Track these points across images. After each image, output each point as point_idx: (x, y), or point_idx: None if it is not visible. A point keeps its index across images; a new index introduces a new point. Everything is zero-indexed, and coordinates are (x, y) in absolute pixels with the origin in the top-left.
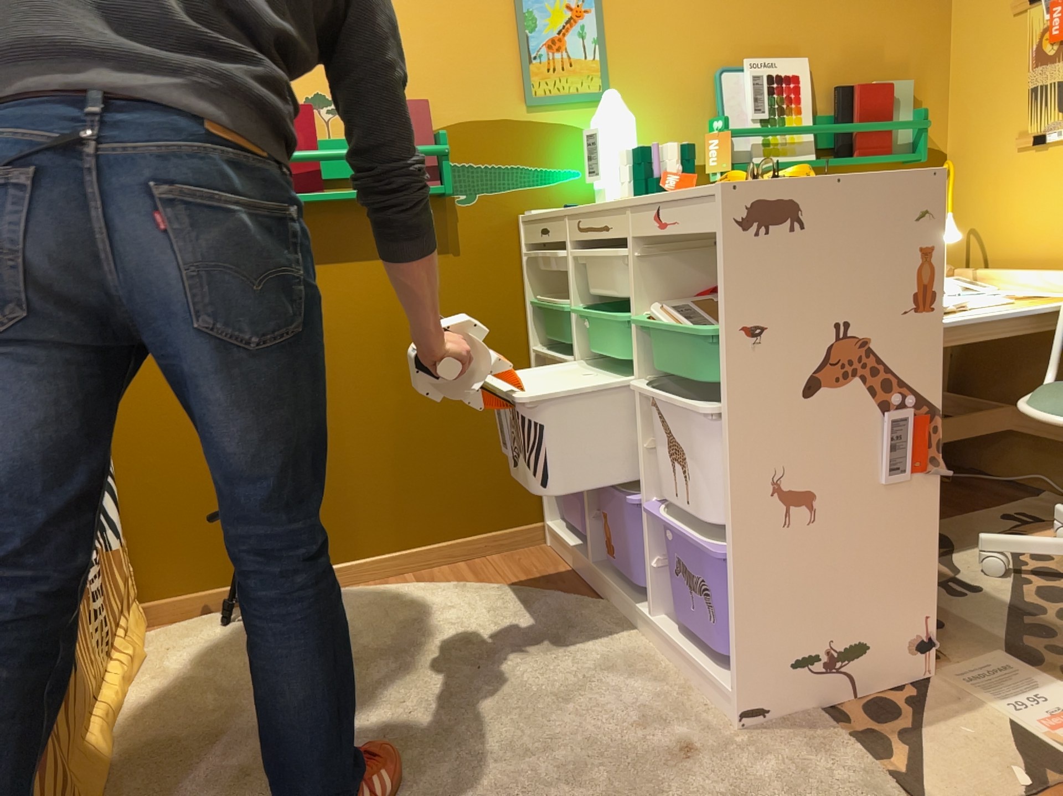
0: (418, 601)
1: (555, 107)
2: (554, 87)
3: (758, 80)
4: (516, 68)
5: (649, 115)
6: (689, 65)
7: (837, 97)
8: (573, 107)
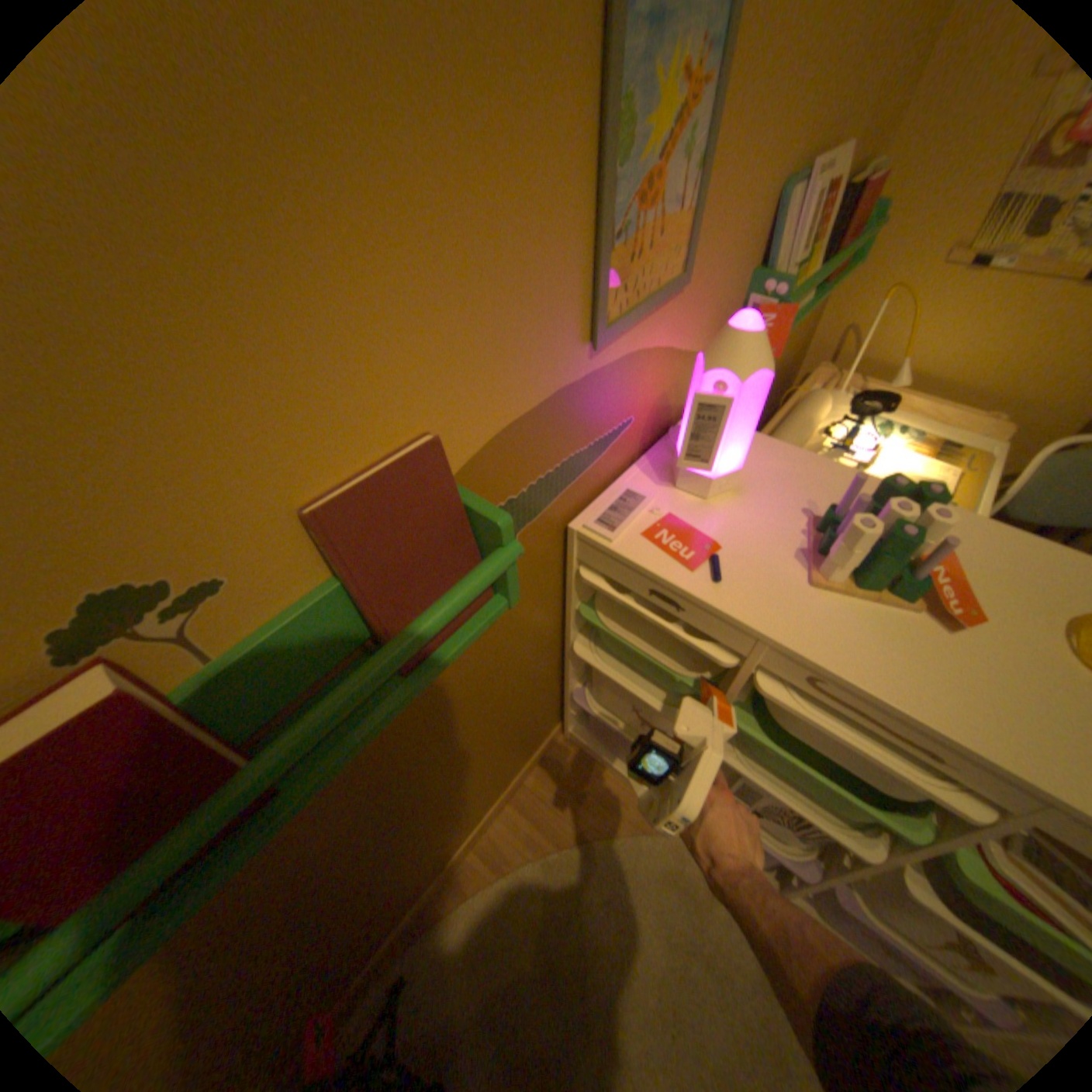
0: (529, 923)
1: (630, 327)
2: (637, 287)
3: (824, 193)
4: (590, 264)
5: (717, 285)
6: (772, 175)
7: (852, 194)
8: (649, 314)
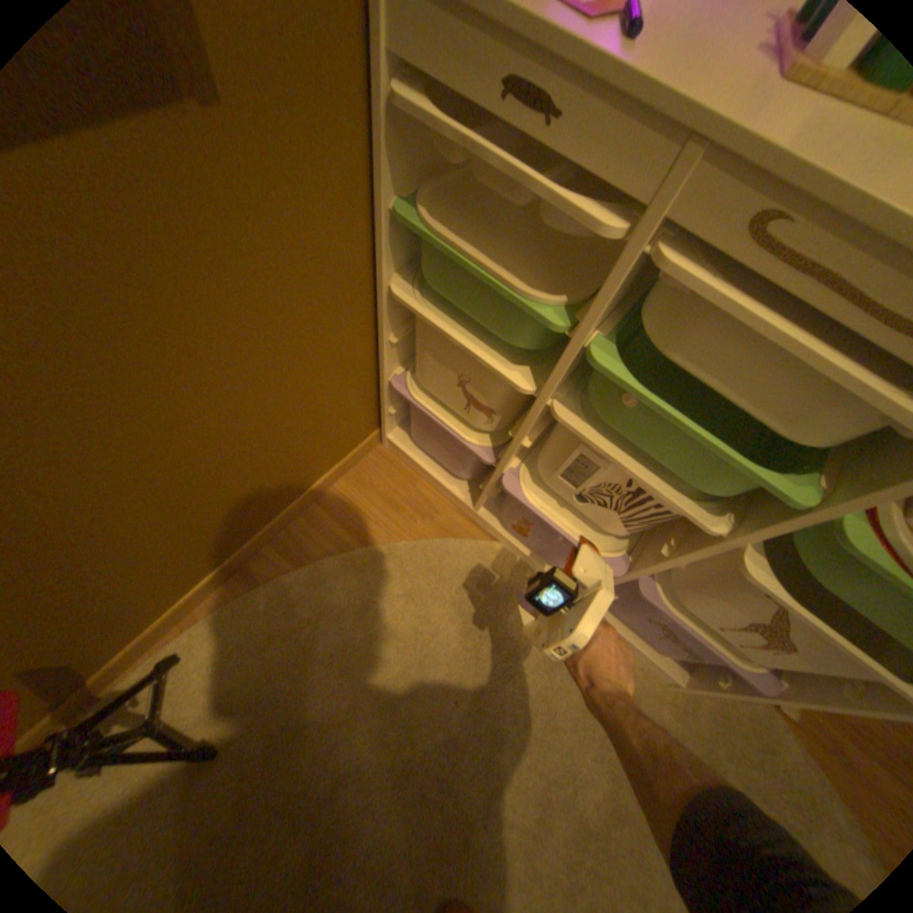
0: (323, 609)
1: None
2: None
3: None
4: None
5: None
6: None
7: None
8: None
